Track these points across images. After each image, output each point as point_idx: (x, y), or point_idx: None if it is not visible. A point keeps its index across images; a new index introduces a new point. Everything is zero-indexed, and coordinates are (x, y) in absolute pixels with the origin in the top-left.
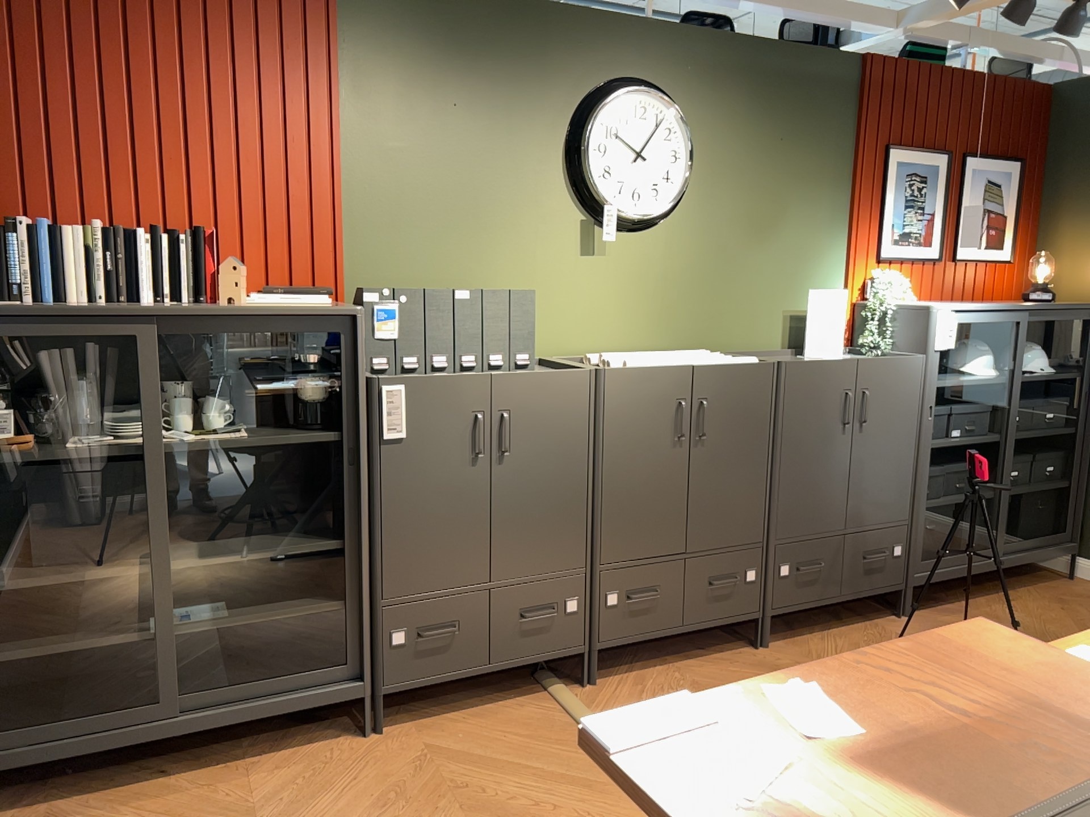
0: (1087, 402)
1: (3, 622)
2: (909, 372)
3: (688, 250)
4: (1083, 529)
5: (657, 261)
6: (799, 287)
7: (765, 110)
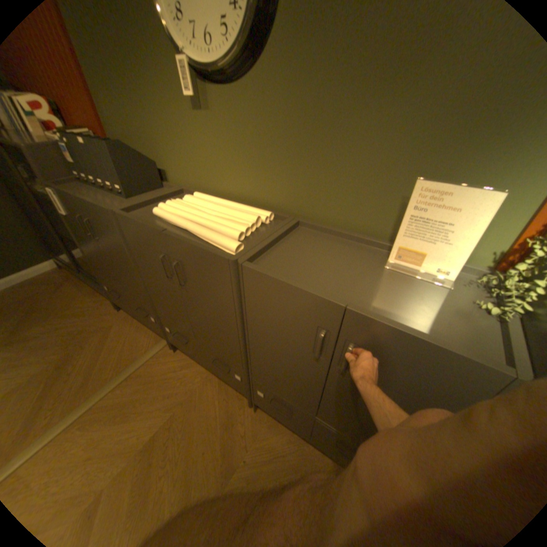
0: None
1: None
2: (459, 376)
3: (281, 102)
4: None
5: (250, 116)
6: (445, 166)
7: None
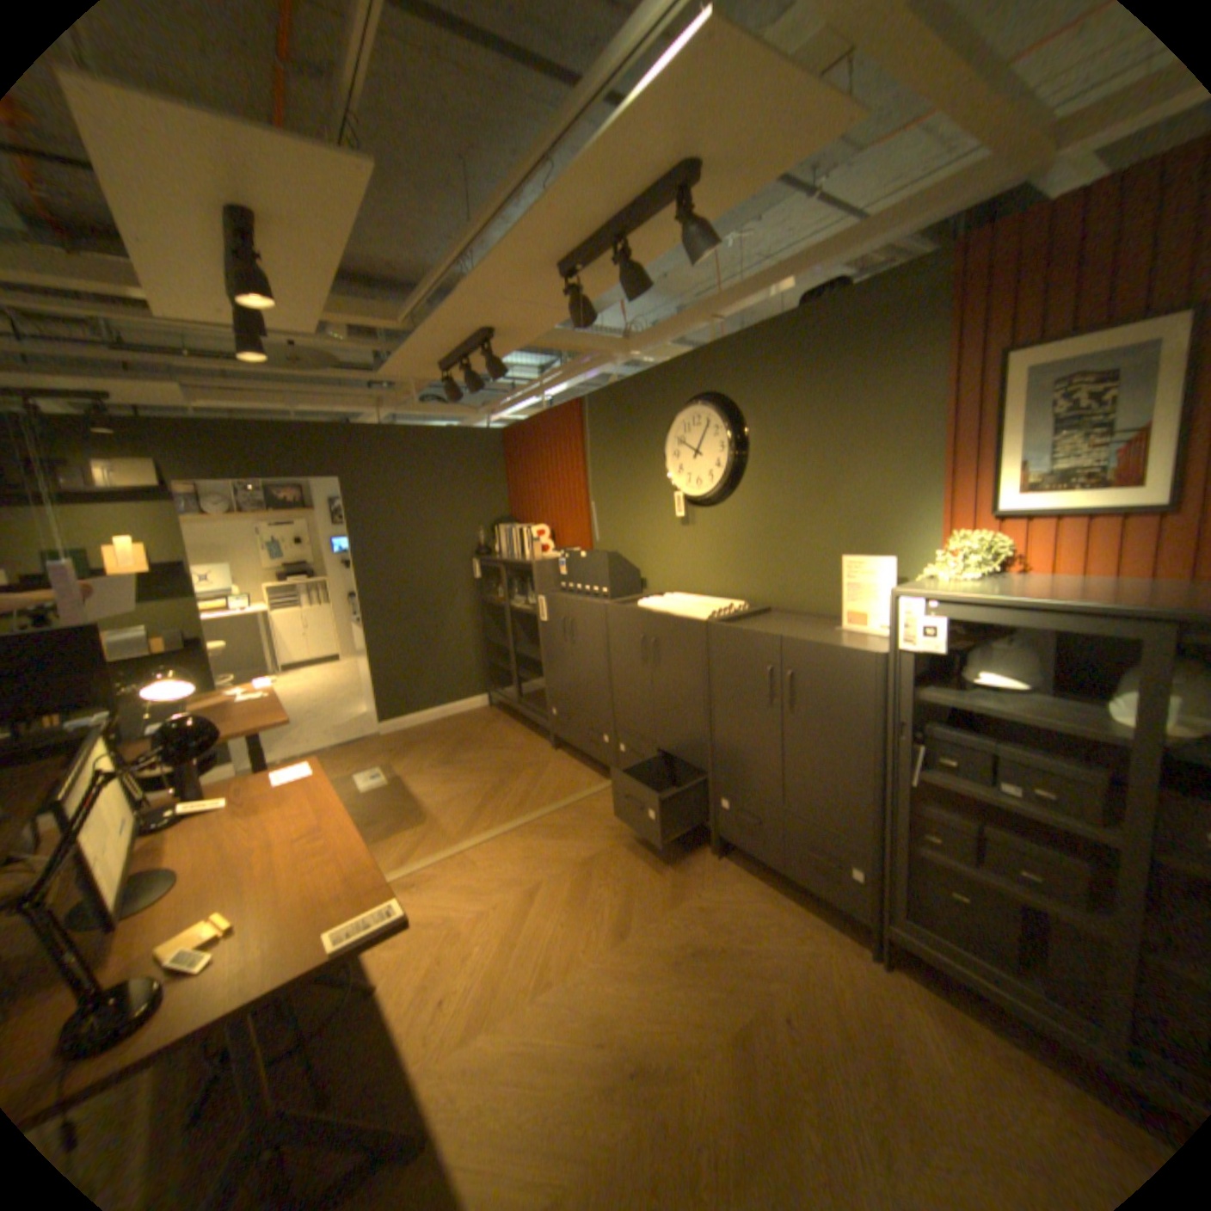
0: None
1: (520, 656)
2: (852, 668)
3: (751, 518)
4: None
5: (728, 528)
6: (872, 550)
7: (815, 373)
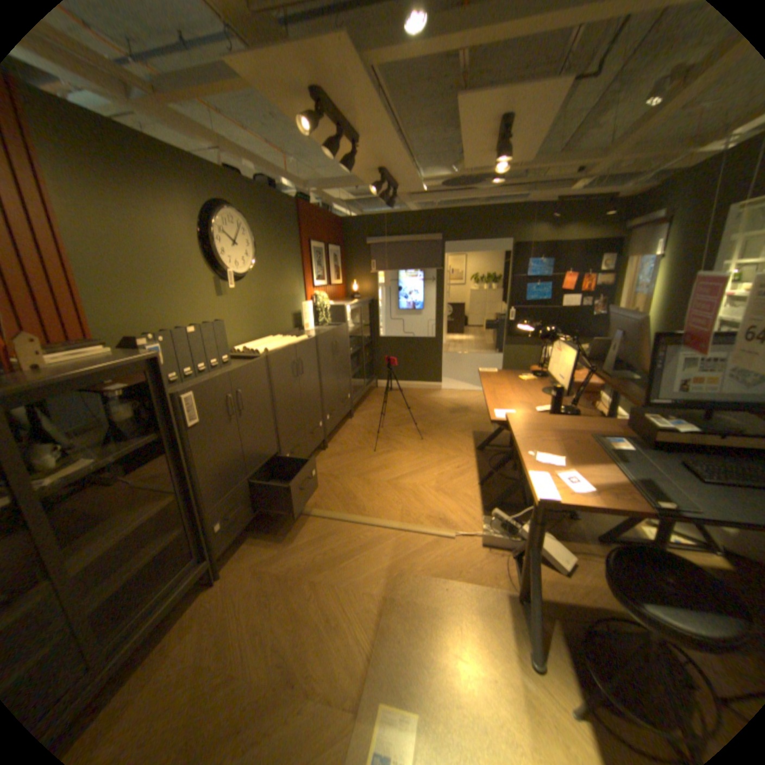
0: (373, 331)
1: None
2: (344, 331)
3: (258, 289)
4: (377, 372)
5: (248, 296)
6: (294, 301)
7: (272, 221)
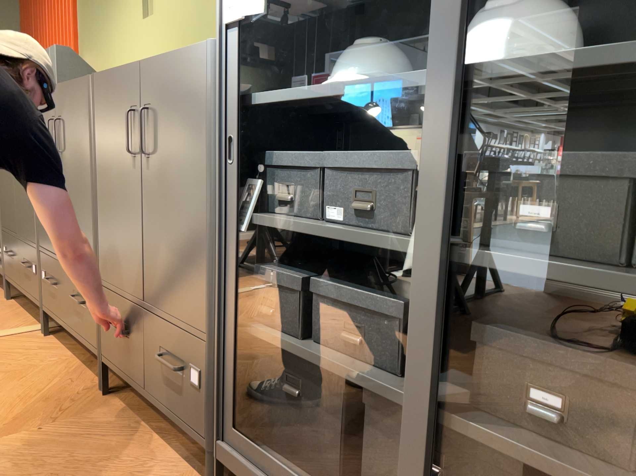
0: None
1: None
2: (189, 73)
3: None
4: None
5: (177, 9)
6: None
7: None
